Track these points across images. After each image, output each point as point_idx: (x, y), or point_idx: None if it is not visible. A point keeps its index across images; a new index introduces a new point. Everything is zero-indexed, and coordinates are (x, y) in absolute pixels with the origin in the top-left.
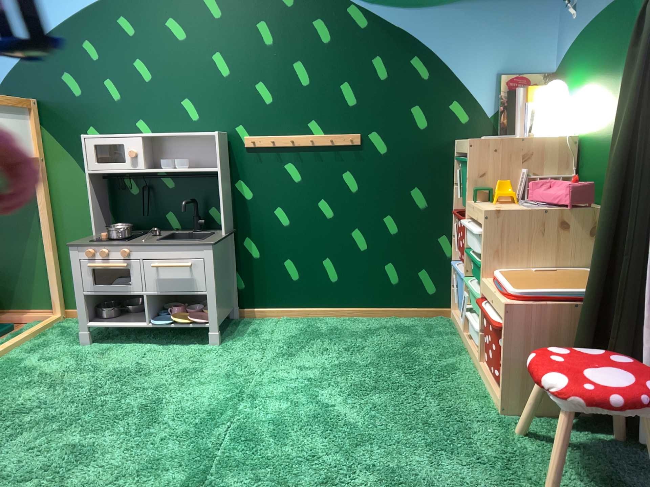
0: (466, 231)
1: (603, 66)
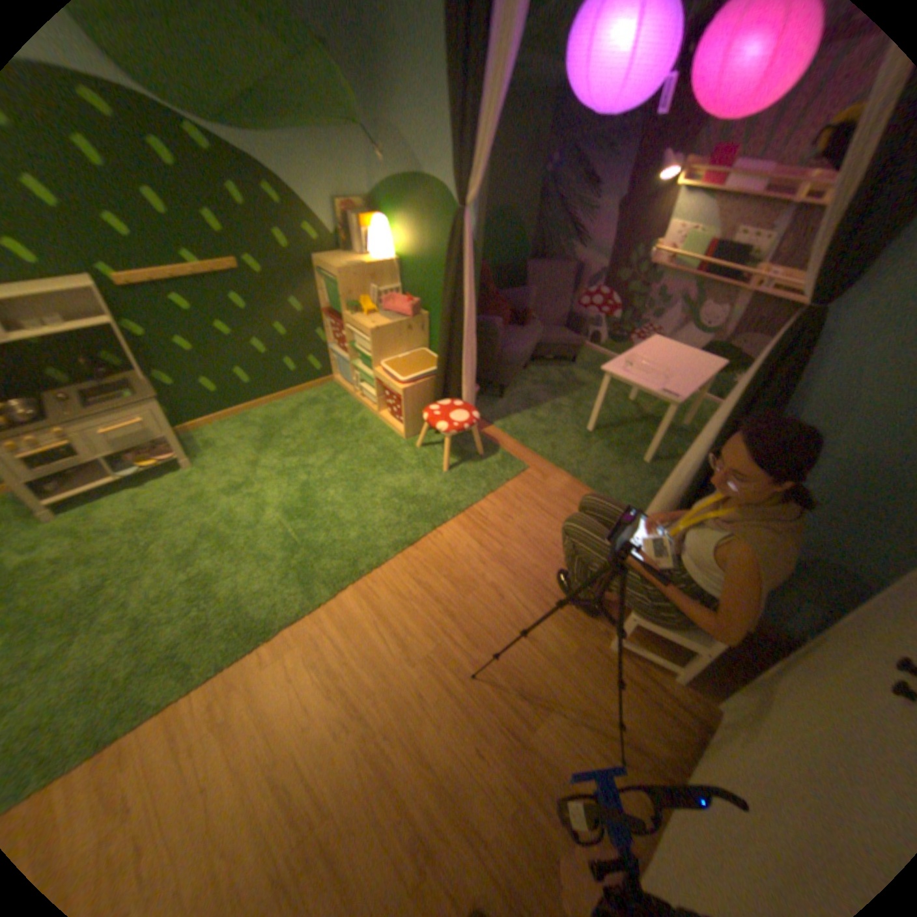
0: (343, 331)
1: (413, 218)
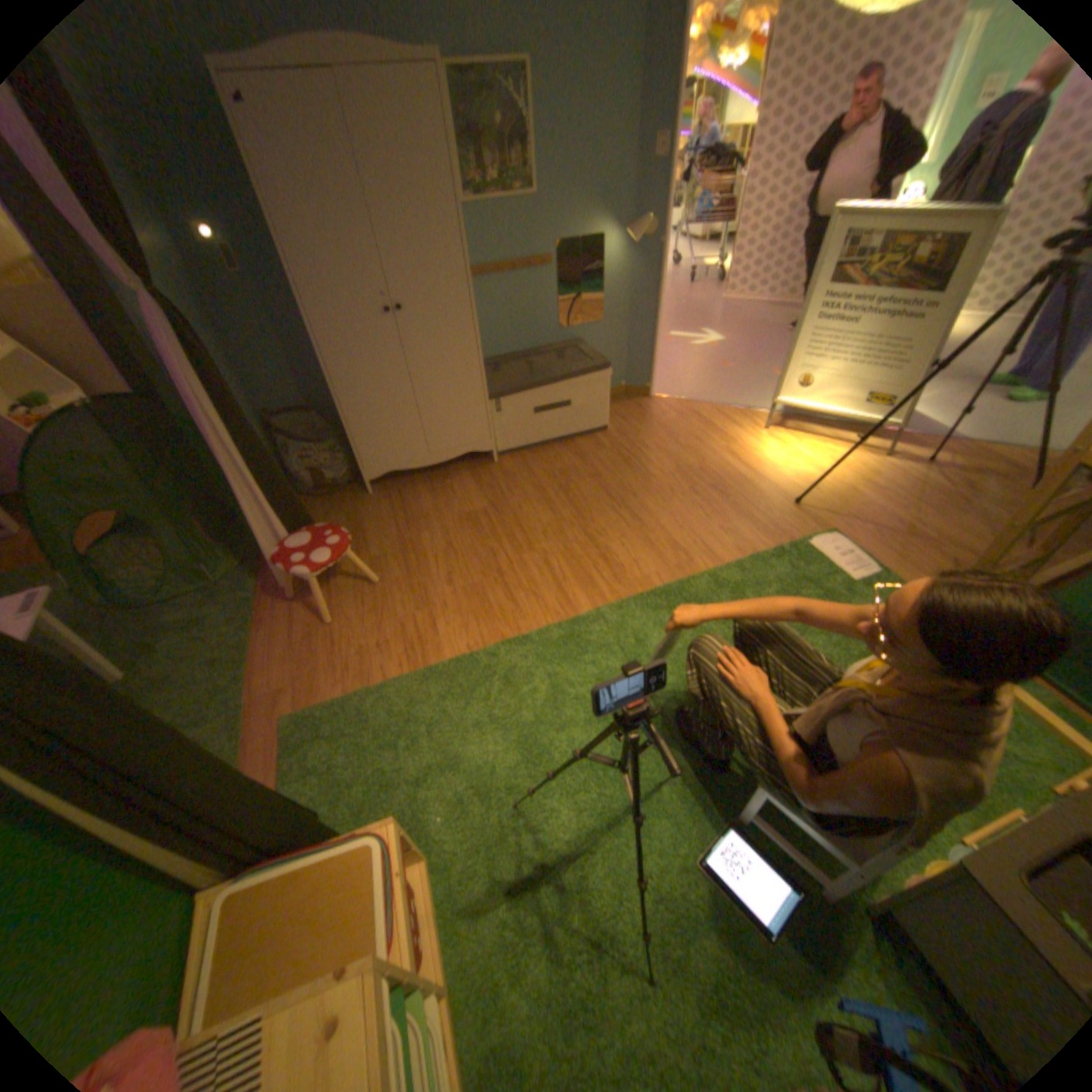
0: None
1: None
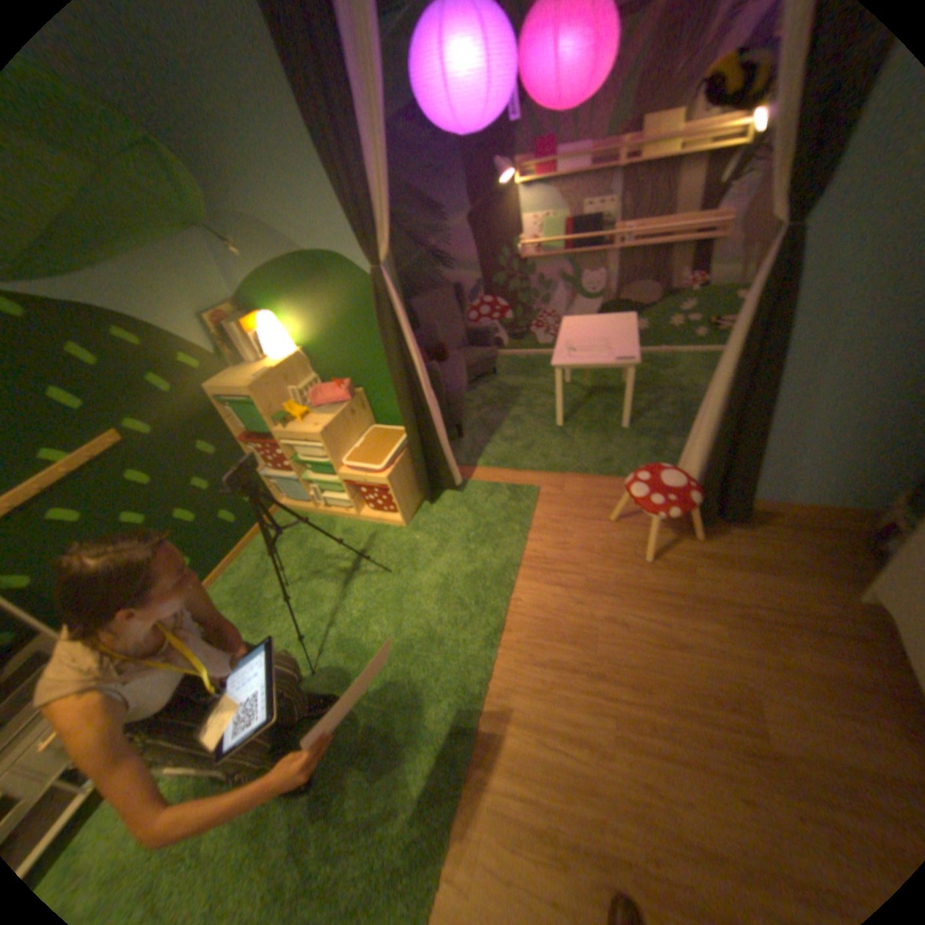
0: (276, 450)
1: (304, 301)
